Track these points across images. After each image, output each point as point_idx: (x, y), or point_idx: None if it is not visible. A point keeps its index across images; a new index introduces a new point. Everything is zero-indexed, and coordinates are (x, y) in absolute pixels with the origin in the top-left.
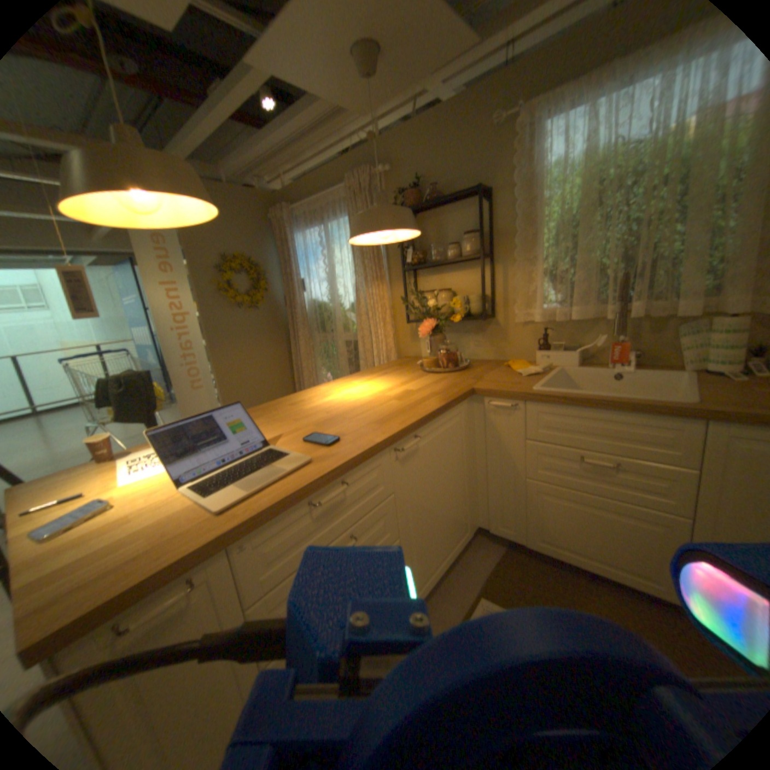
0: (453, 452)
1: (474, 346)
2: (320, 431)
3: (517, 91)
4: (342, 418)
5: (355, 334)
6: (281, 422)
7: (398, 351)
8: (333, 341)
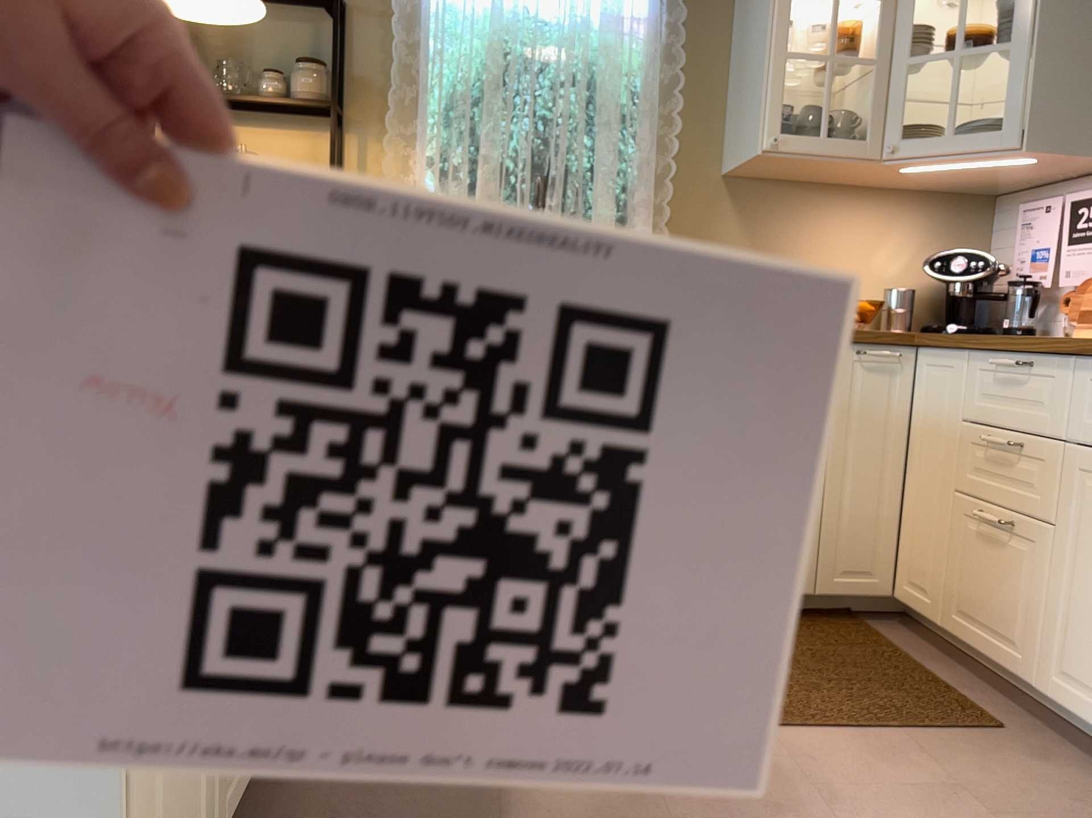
0: None
1: None
2: None
3: None
4: None
5: None
6: None
7: None
8: None
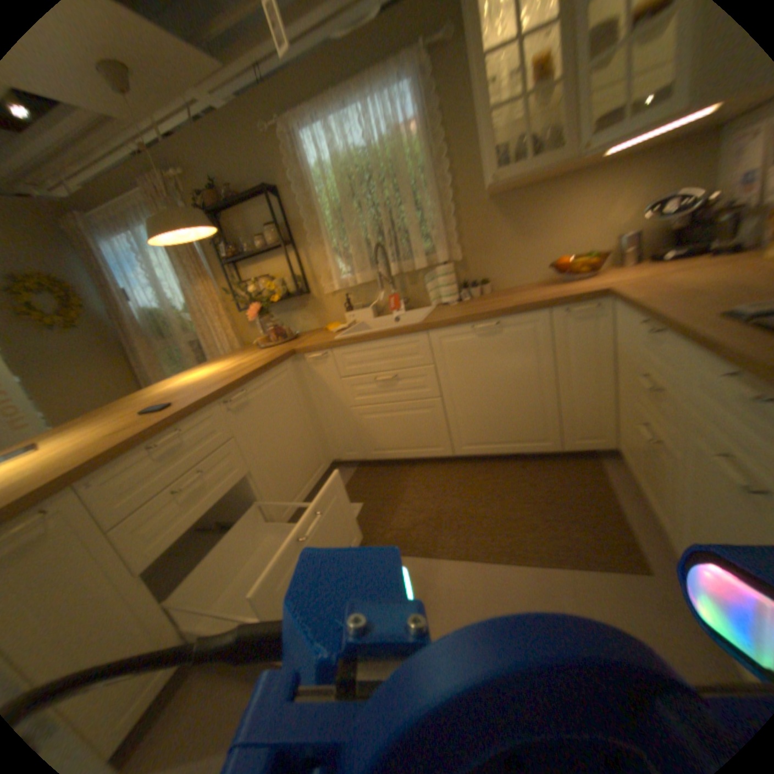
0: (285, 401)
1: (301, 321)
2: (153, 406)
3: (271, 107)
4: (175, 393)
5: (194, 333)
6: (116, 412)
7: (240, 340)
8: (174, 346)
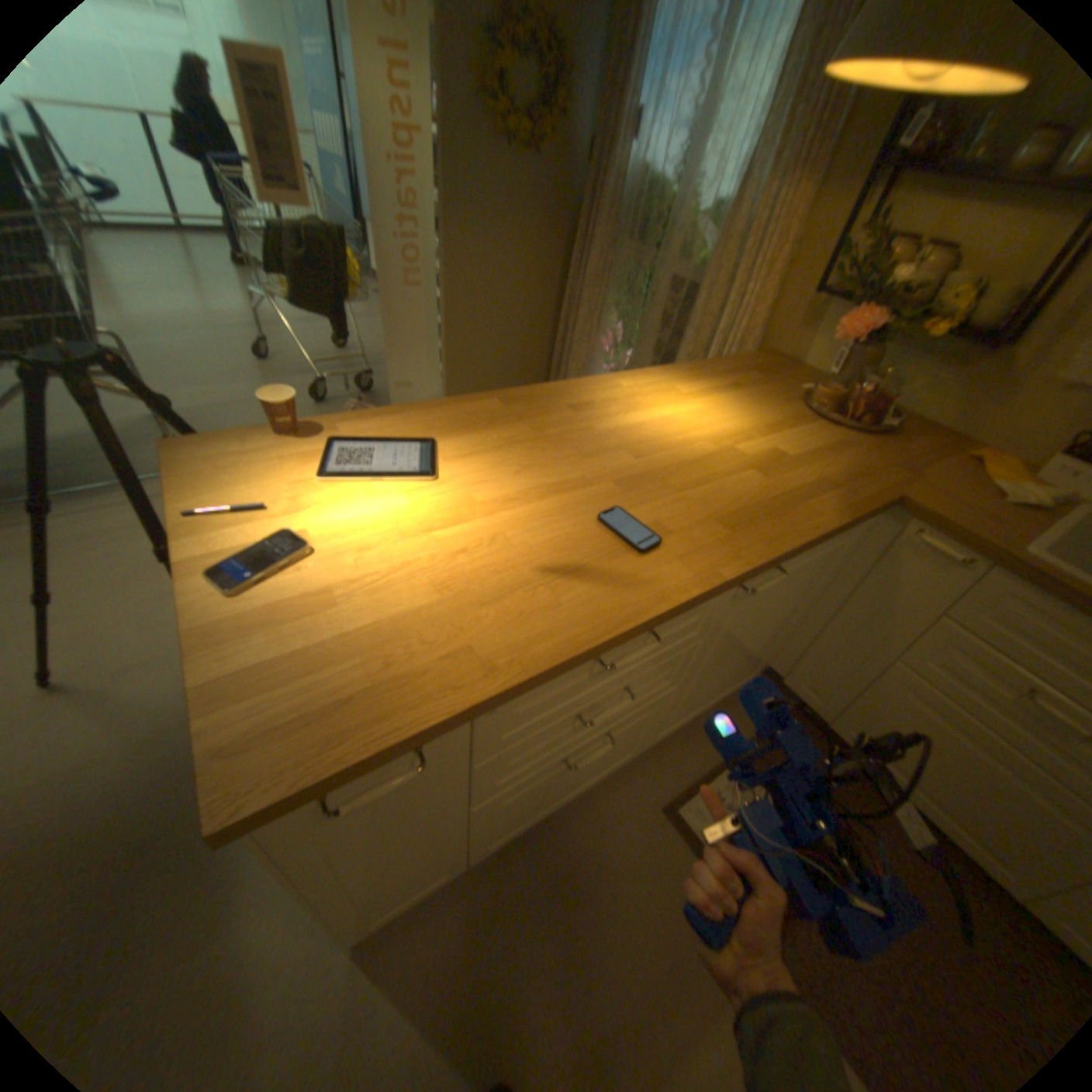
0: (808, 587)
1: (925, 385)
2: (625, 505)
3: None
4: (662, 482)
5: (697, 269)
6: (558, 450)
7: (765, 335)
8: (650, 268)
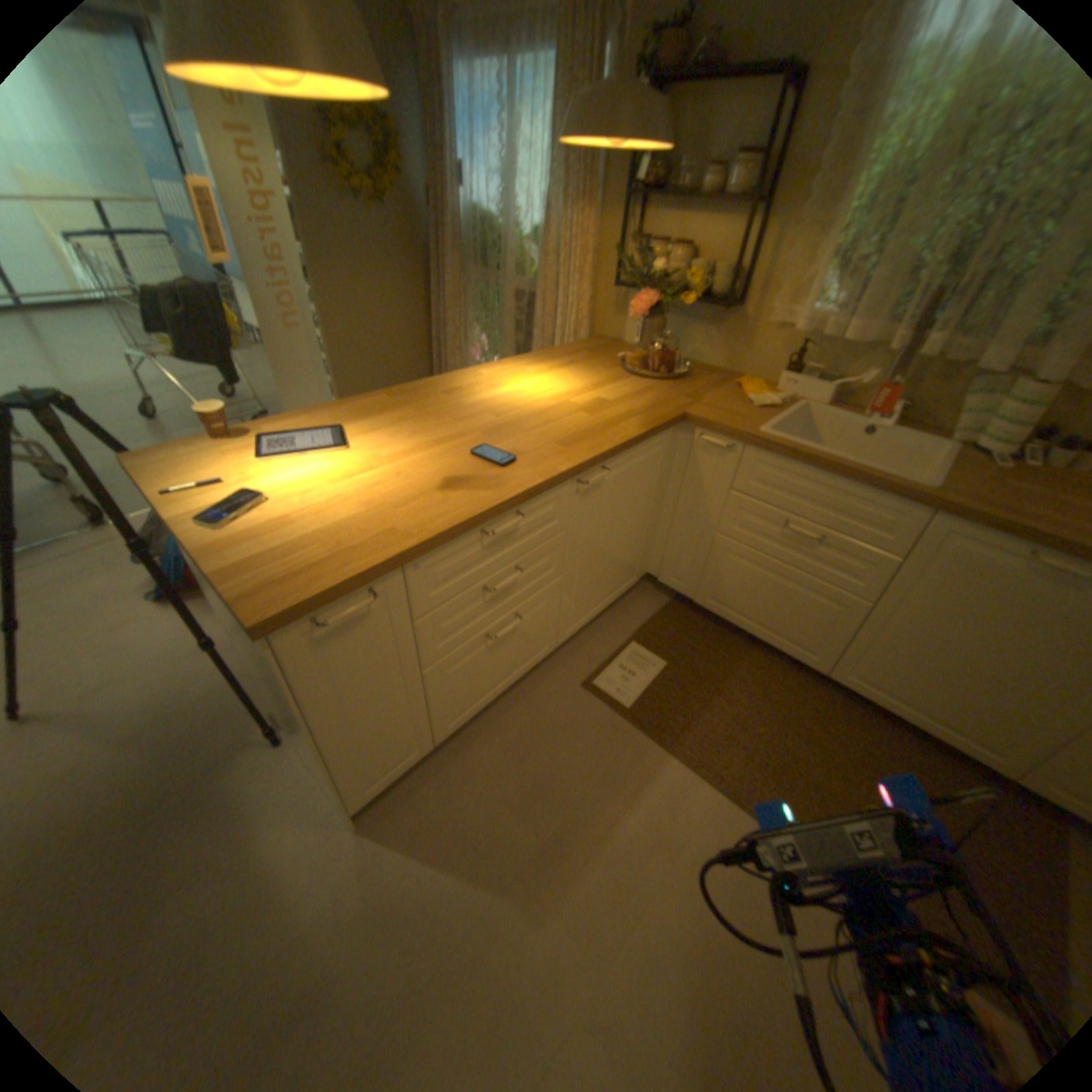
0: (639, 490)
1: (700, 343)
2: (489, 445)
3: None
4: (515, 429)
5: (531, 284)
6: (437, 421)
7: (591, 327)
8: (496, 288)
